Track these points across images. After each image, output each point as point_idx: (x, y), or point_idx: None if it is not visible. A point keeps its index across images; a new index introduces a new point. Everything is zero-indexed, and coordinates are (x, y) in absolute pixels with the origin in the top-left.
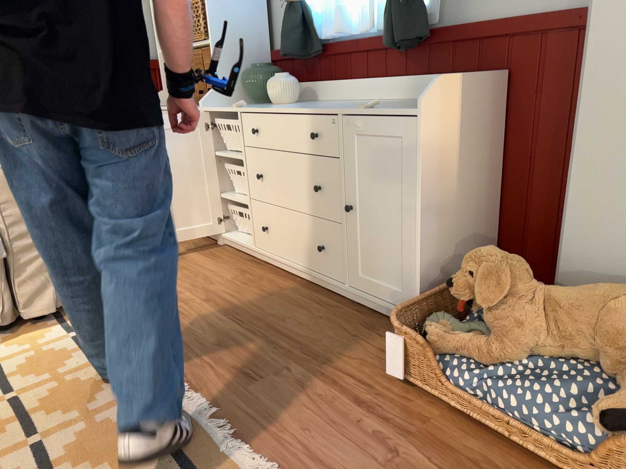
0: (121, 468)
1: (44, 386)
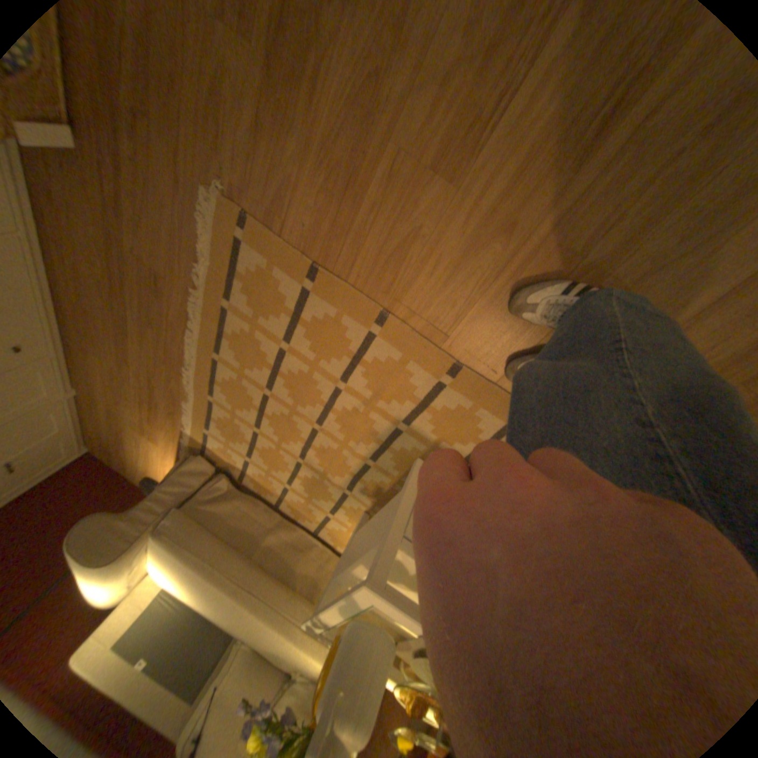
0: (249, 323)
1: (239, 416)
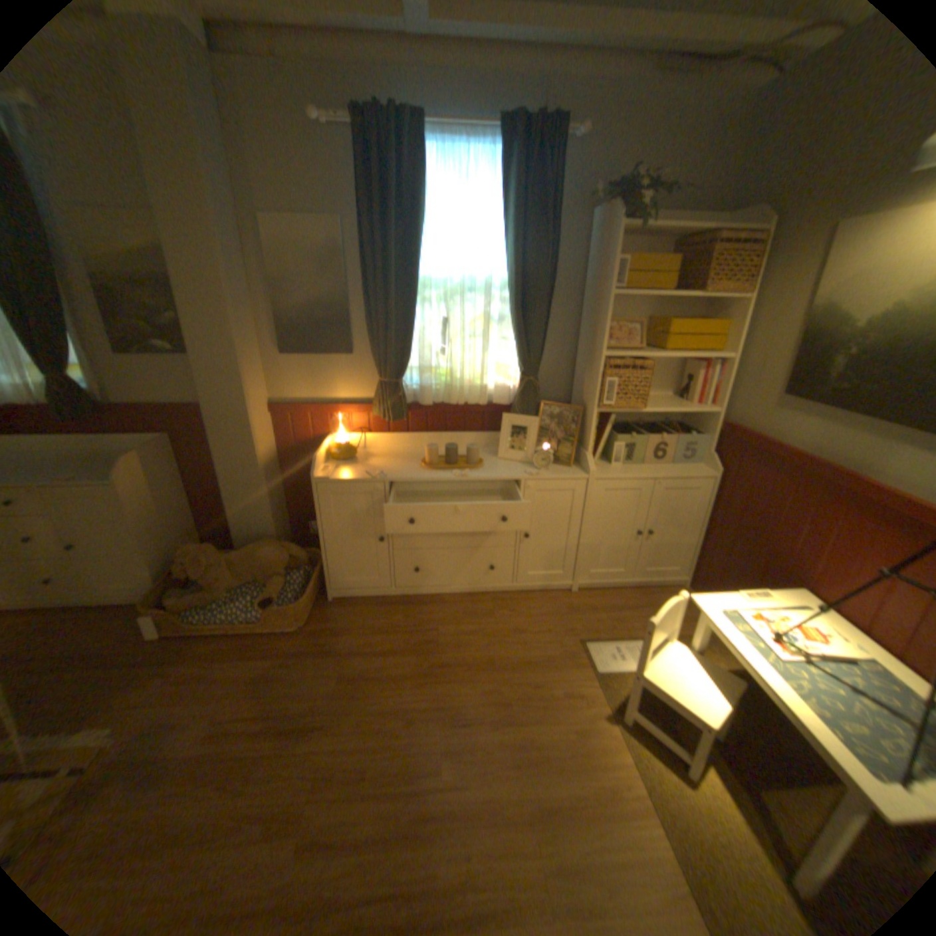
0: None
1: None
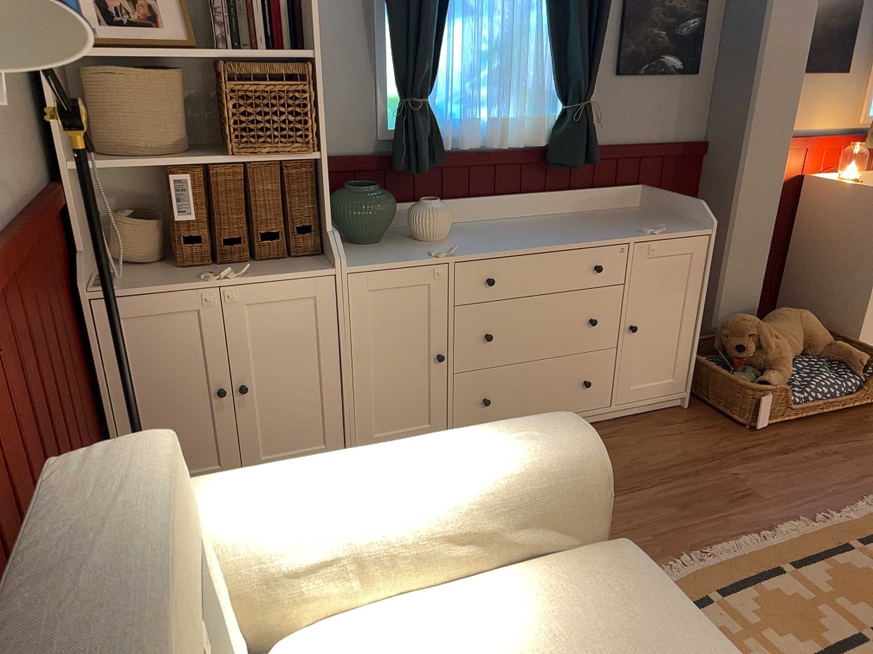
0: None
1: (770, 645)
